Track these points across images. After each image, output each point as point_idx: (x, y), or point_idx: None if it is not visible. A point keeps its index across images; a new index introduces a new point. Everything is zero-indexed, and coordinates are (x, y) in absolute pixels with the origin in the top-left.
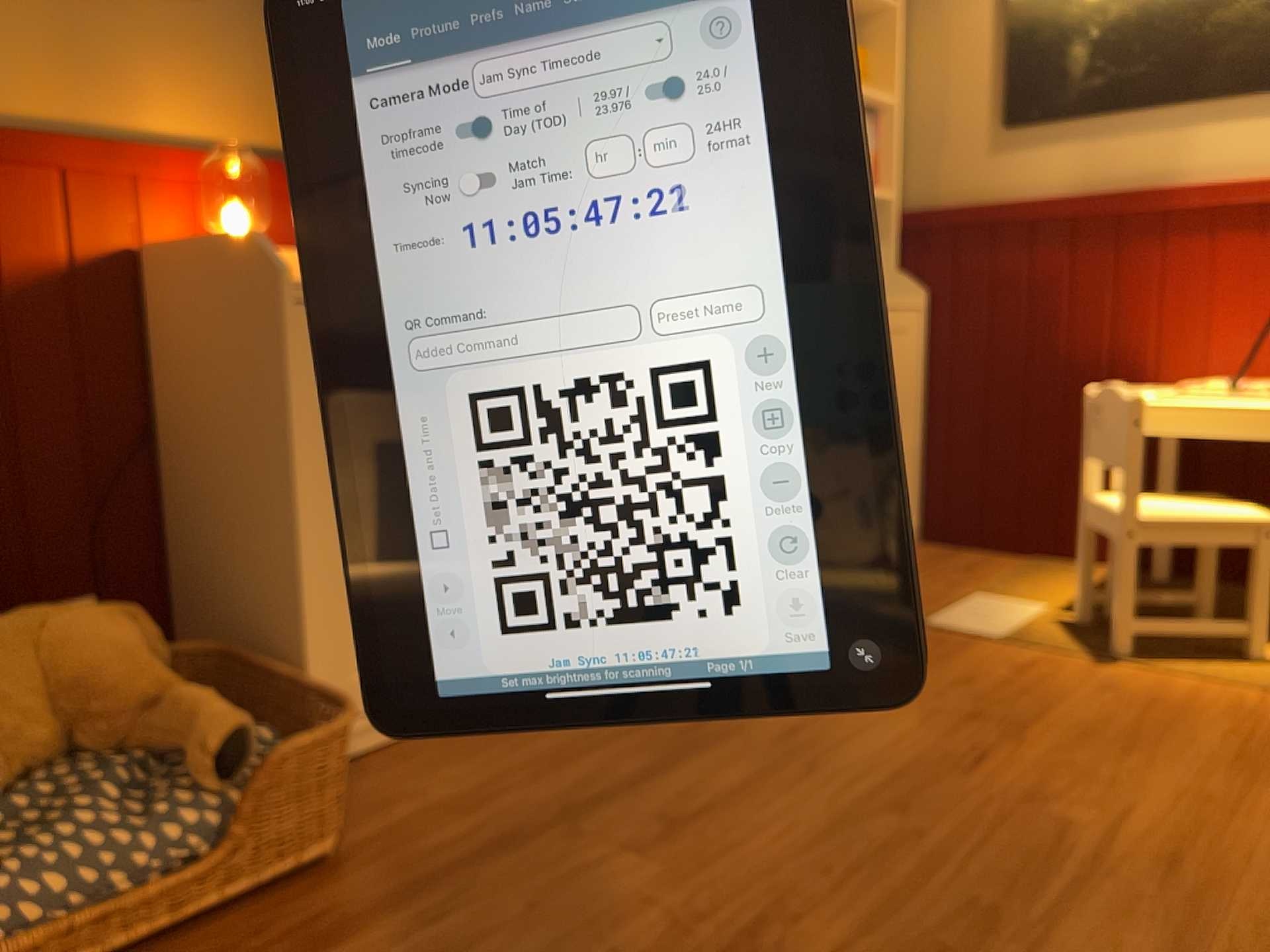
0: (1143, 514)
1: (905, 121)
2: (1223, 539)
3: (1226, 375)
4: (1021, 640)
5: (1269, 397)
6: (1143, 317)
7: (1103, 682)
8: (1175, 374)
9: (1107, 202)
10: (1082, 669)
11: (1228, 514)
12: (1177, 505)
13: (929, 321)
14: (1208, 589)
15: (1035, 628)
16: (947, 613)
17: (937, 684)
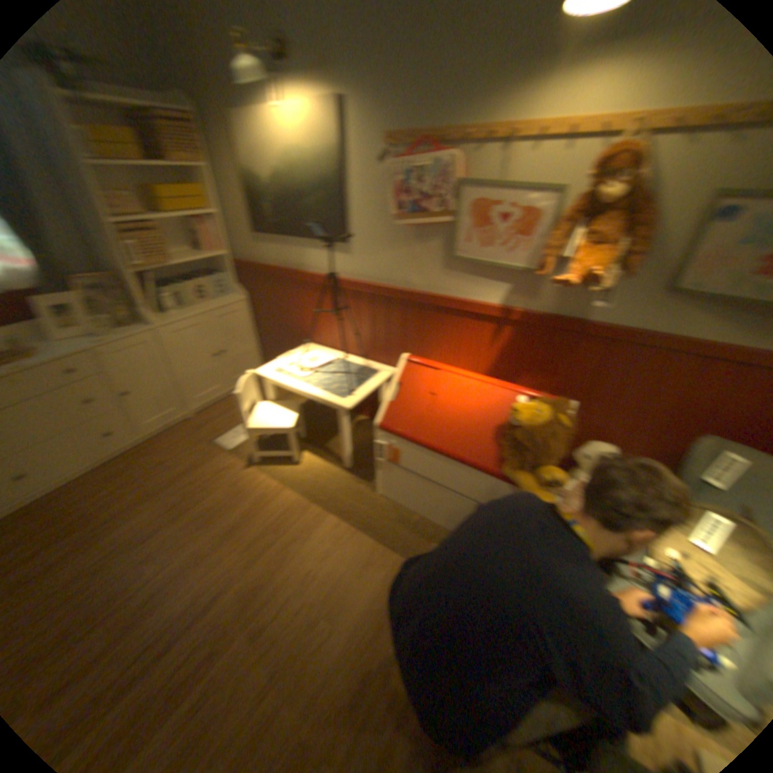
0: (250, 425)
1: (221, 220)
2: (273, 434)
3: (325, 344)
4: (230, 454)
5: (301, 377)
6: (302, 319)
7: (232, 481)
8: (313, 341)
9: (283, 275)
10: (234, 473)
11: (278, 423)
12: (272, 414)
13: (247, 305)
14: (298, 430)
15: (243, 445)
16: (223, 436)
17: (176, 488)
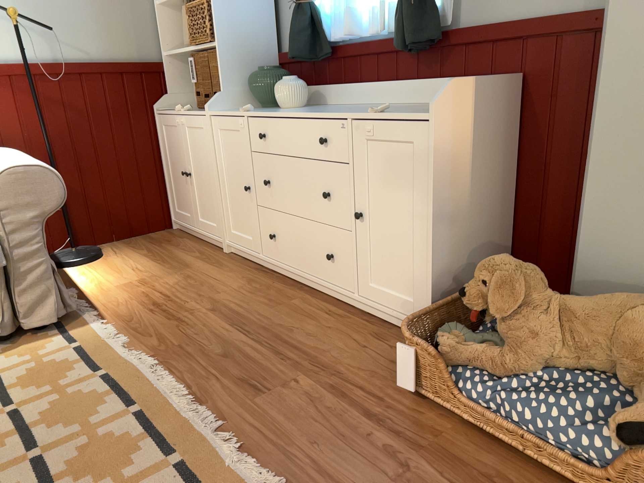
0: None
1: None
2: None
3: None
4: None
5: None
6: None
7: None
8: None
9: None
10: None
11: None
12: None
13: None
14: None
15: None
16: None
17: None
